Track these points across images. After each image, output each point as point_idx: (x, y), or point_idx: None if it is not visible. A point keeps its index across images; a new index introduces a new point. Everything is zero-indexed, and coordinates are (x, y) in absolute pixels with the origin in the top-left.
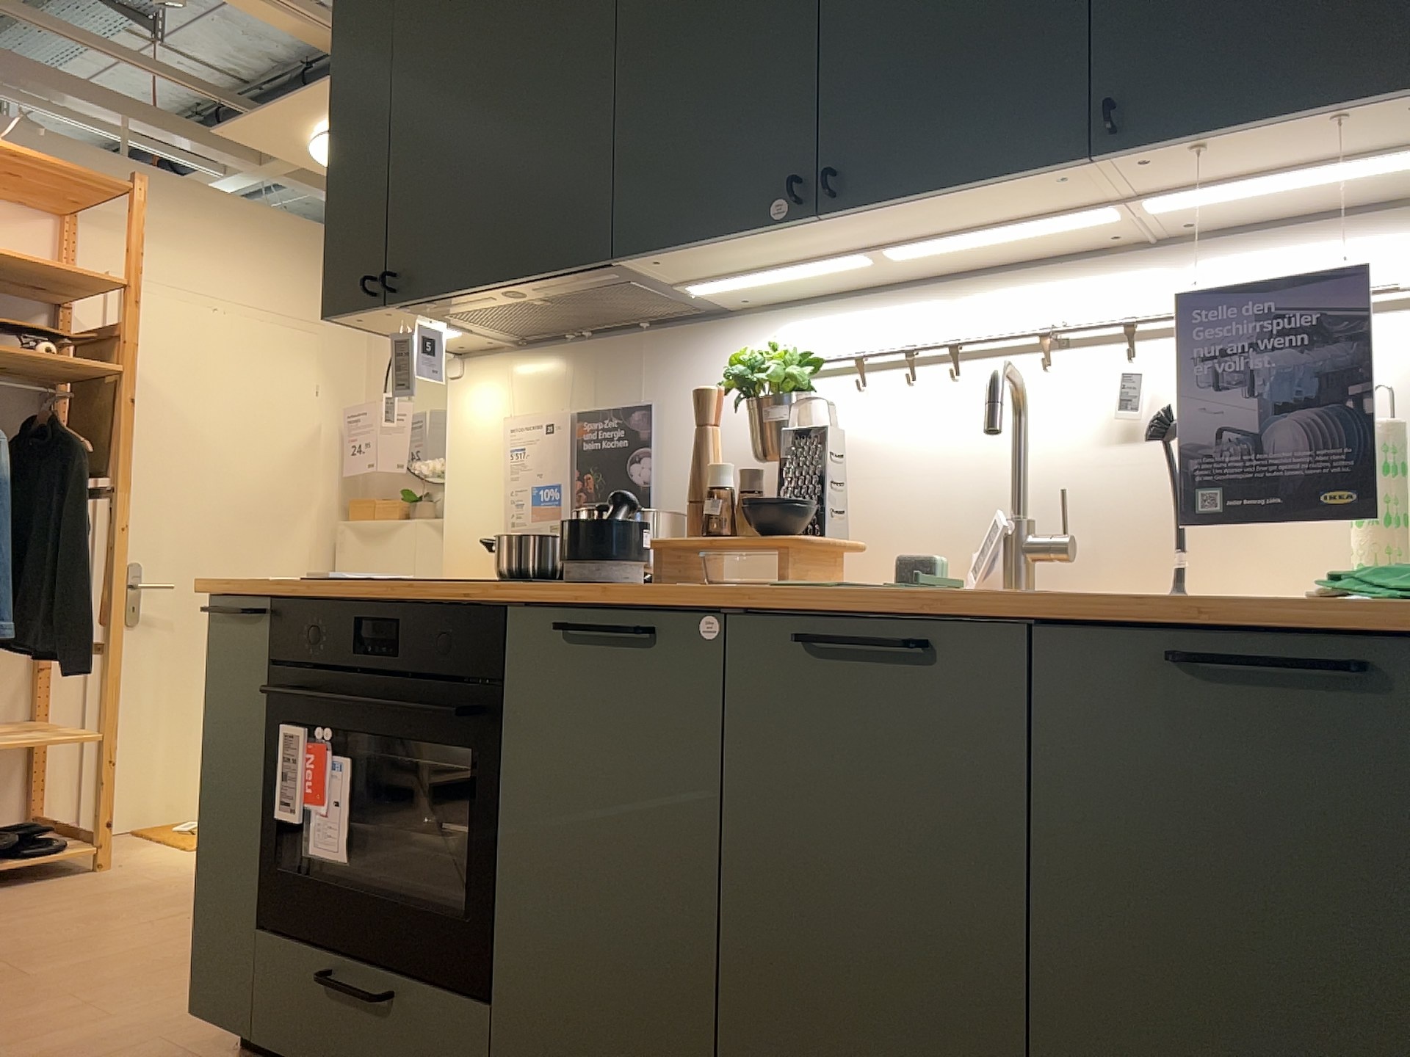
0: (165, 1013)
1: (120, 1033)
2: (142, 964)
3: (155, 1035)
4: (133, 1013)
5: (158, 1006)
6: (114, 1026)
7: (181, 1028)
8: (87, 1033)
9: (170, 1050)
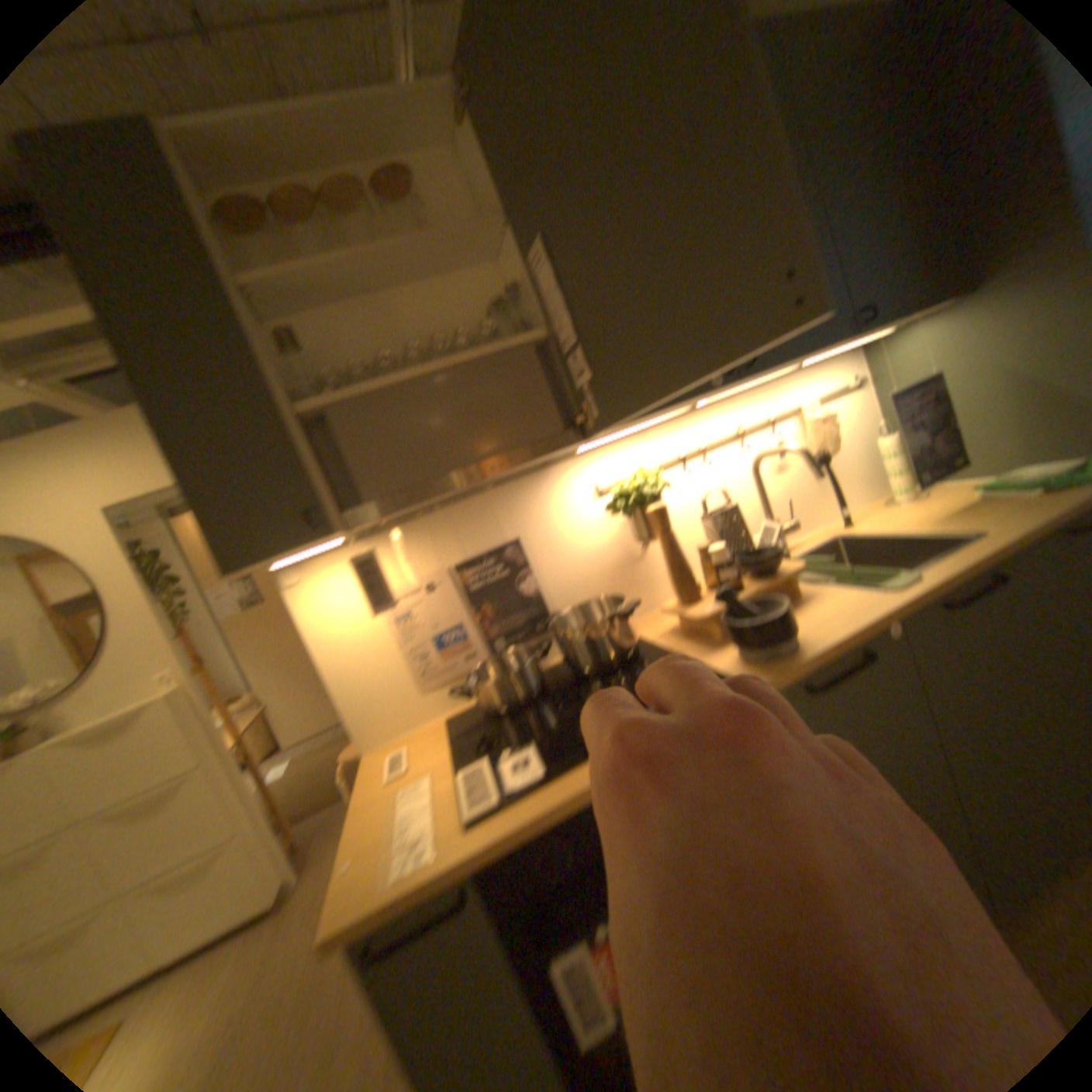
0: None
1: None
2: None
3: None
4: None
5: None
6: None
7: None
8: None
9: None
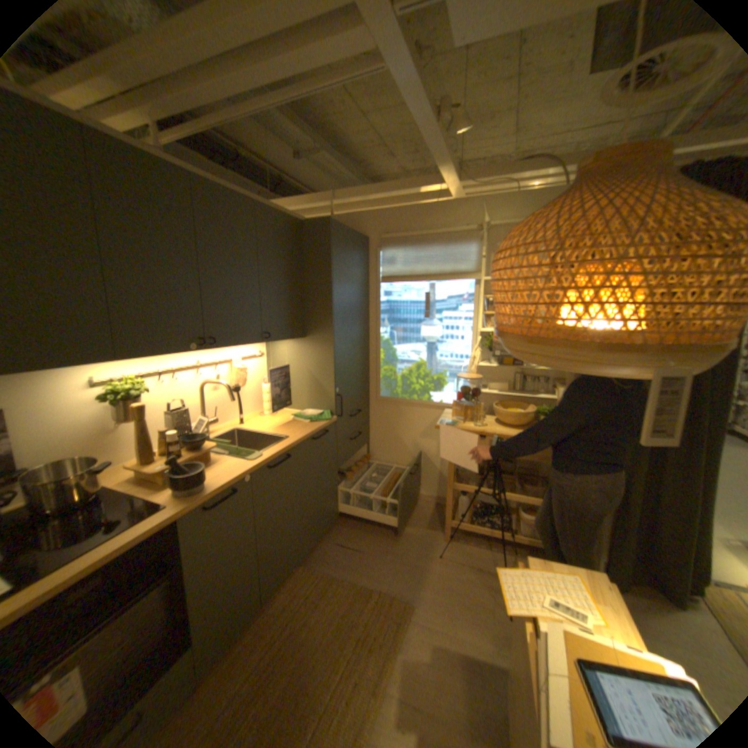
0: None
1: None
2: None
3: None
4: None
5: None
6: None
7: None
8: None
9: None
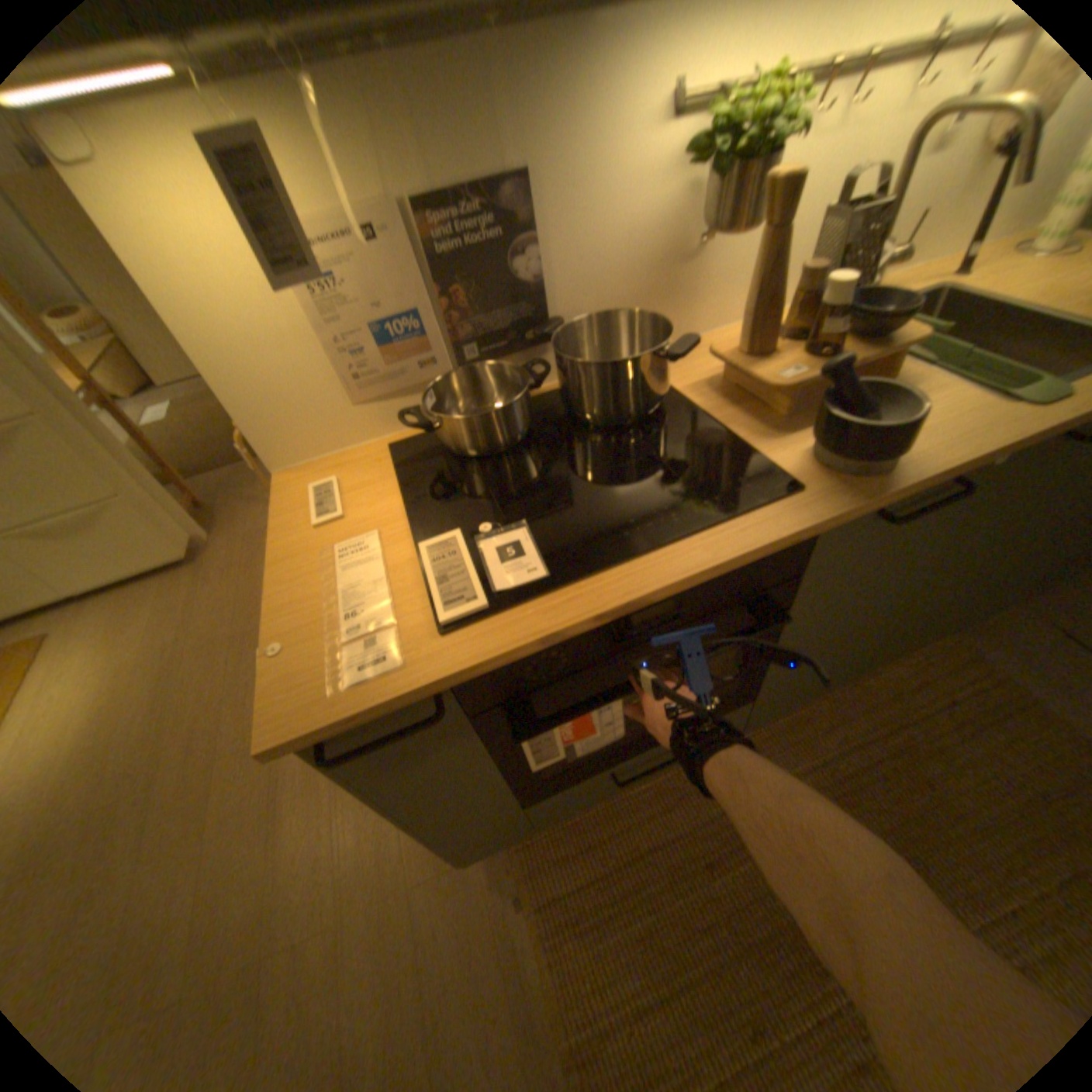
0: (360, 878)
1: (375, 920)
2: (237, 884)
3: (395, 892)
4: (339, 905)
5: (342, 882)
6: (355, 925)
7: (397, 870)
8: (353, 950)
9: (433, 884)
